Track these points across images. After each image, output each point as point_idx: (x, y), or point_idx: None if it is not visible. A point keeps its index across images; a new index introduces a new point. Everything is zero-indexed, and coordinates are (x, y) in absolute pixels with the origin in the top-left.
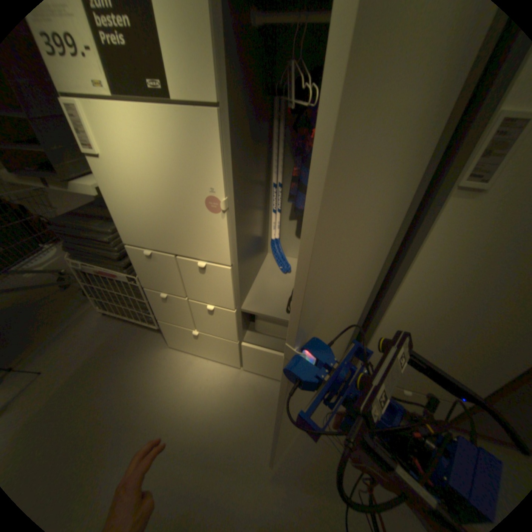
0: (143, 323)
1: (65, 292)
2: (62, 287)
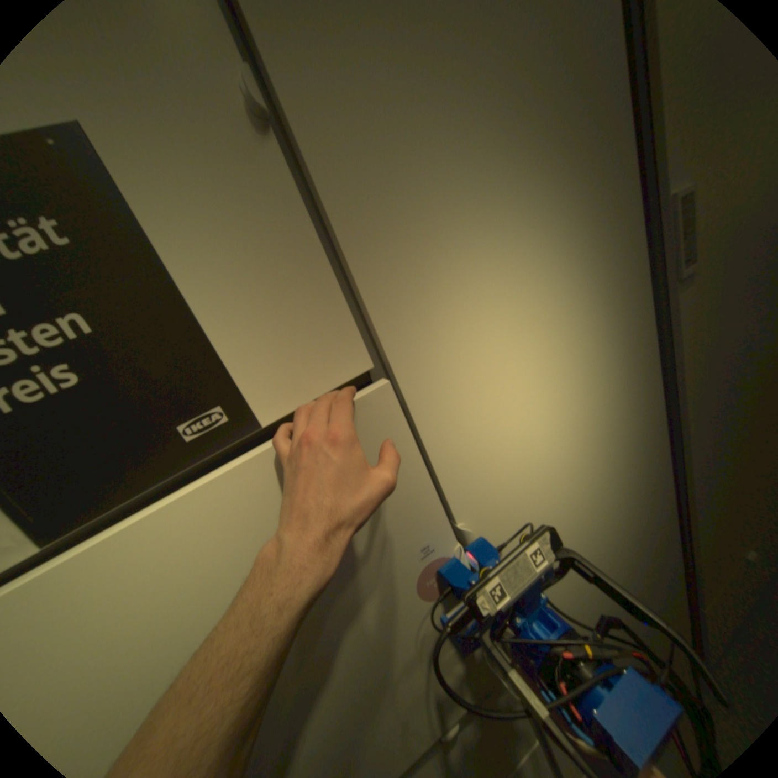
0: None
1: None
2: None
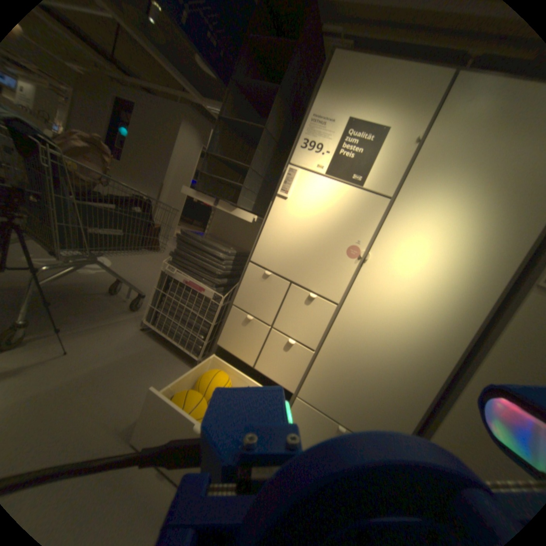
0: (184, 350)
1: (109, 298)
2: (107, 293)
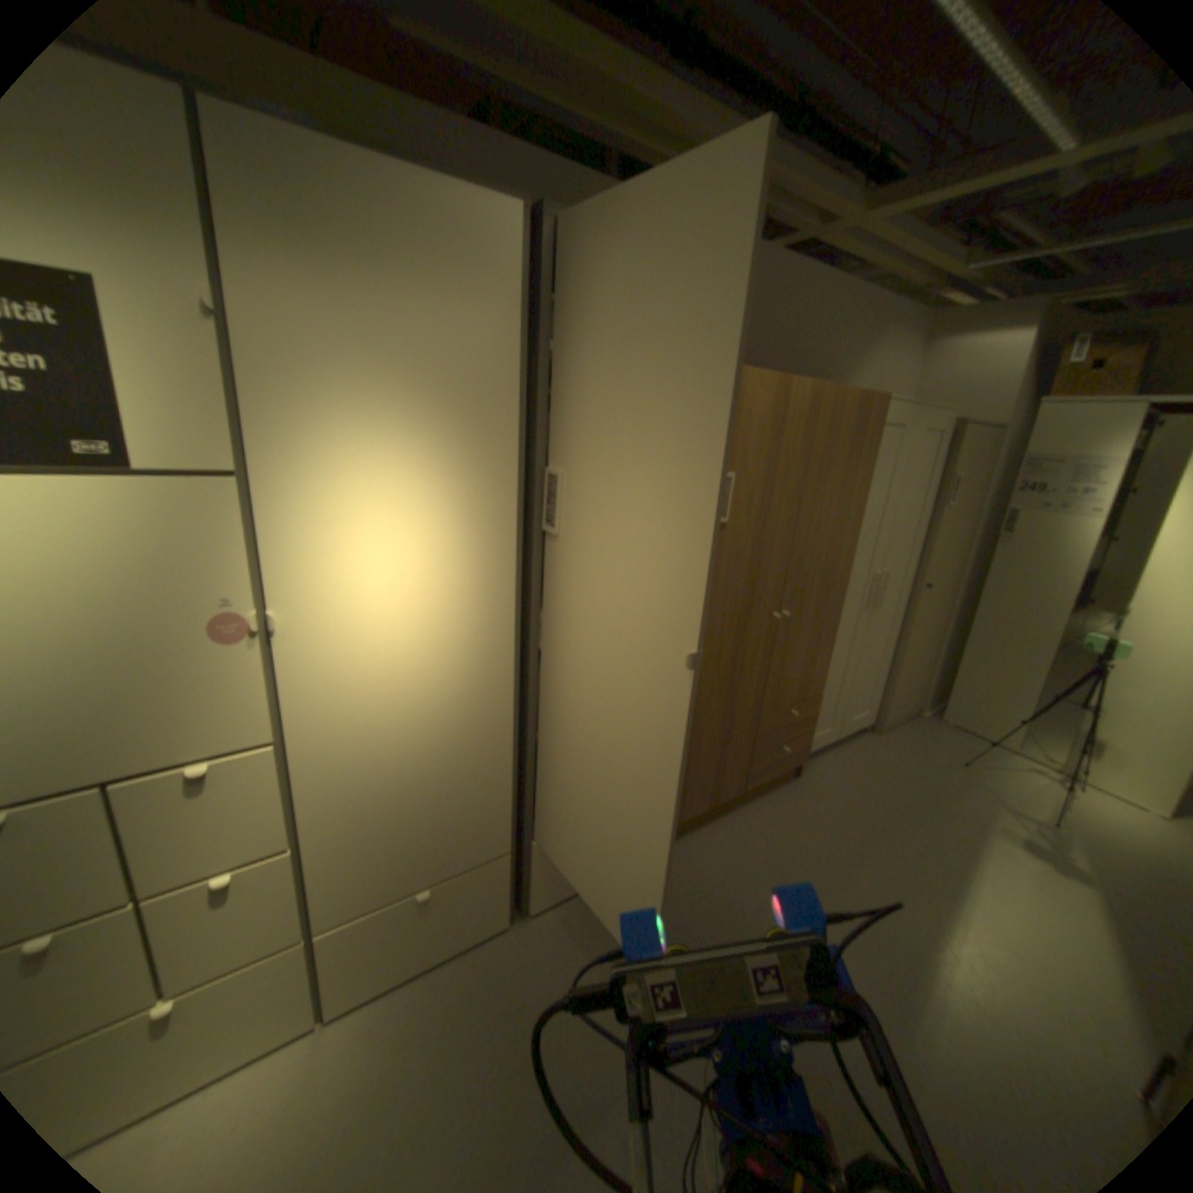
0: None
1: None
2: None
